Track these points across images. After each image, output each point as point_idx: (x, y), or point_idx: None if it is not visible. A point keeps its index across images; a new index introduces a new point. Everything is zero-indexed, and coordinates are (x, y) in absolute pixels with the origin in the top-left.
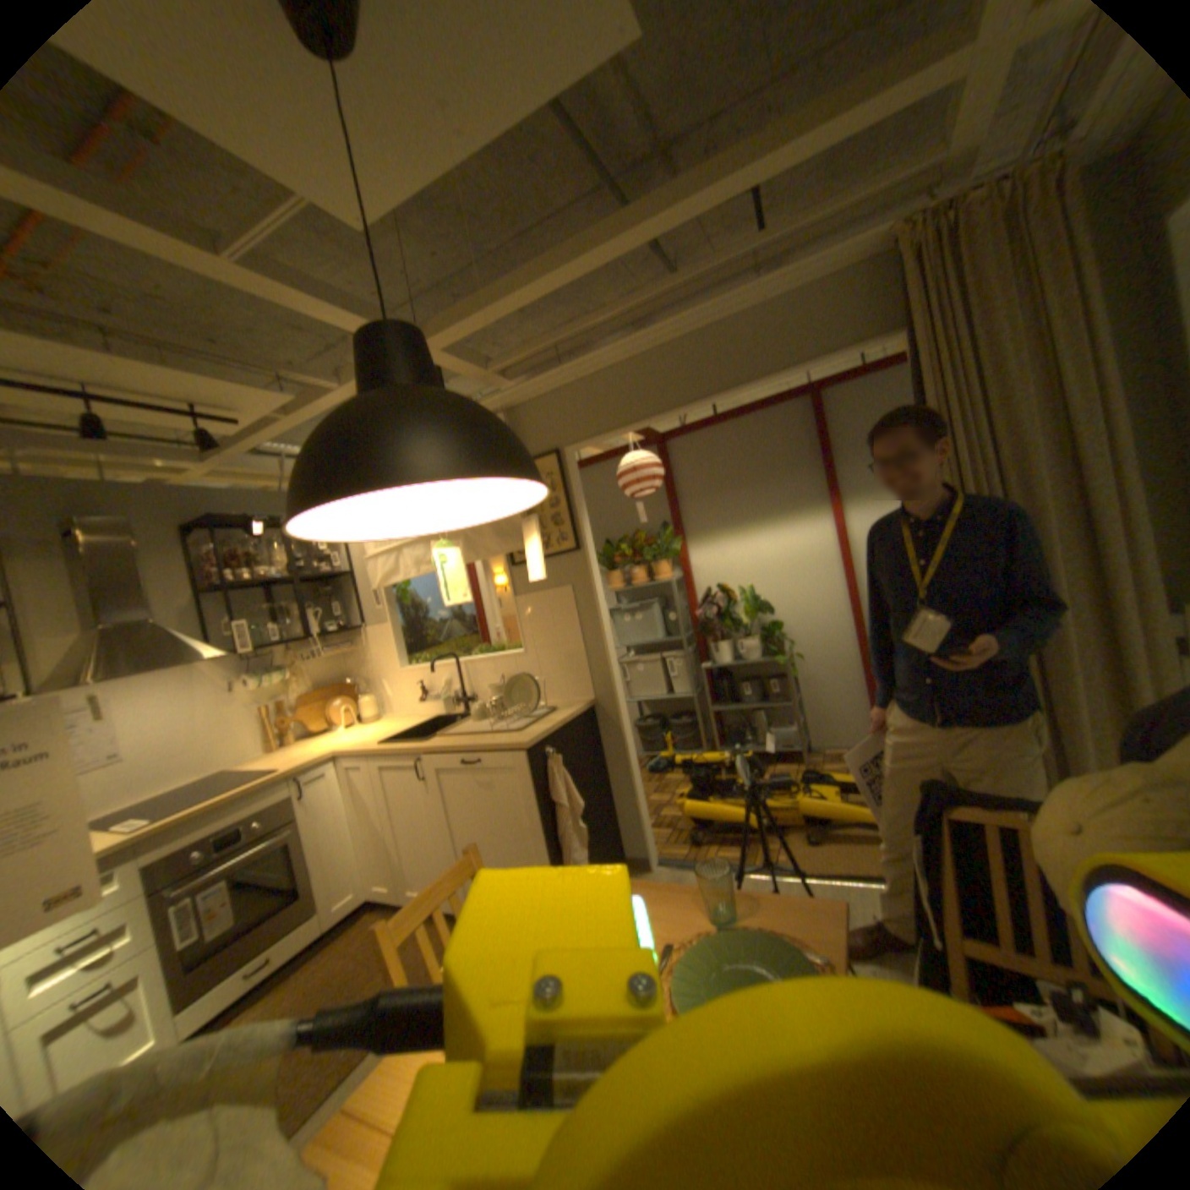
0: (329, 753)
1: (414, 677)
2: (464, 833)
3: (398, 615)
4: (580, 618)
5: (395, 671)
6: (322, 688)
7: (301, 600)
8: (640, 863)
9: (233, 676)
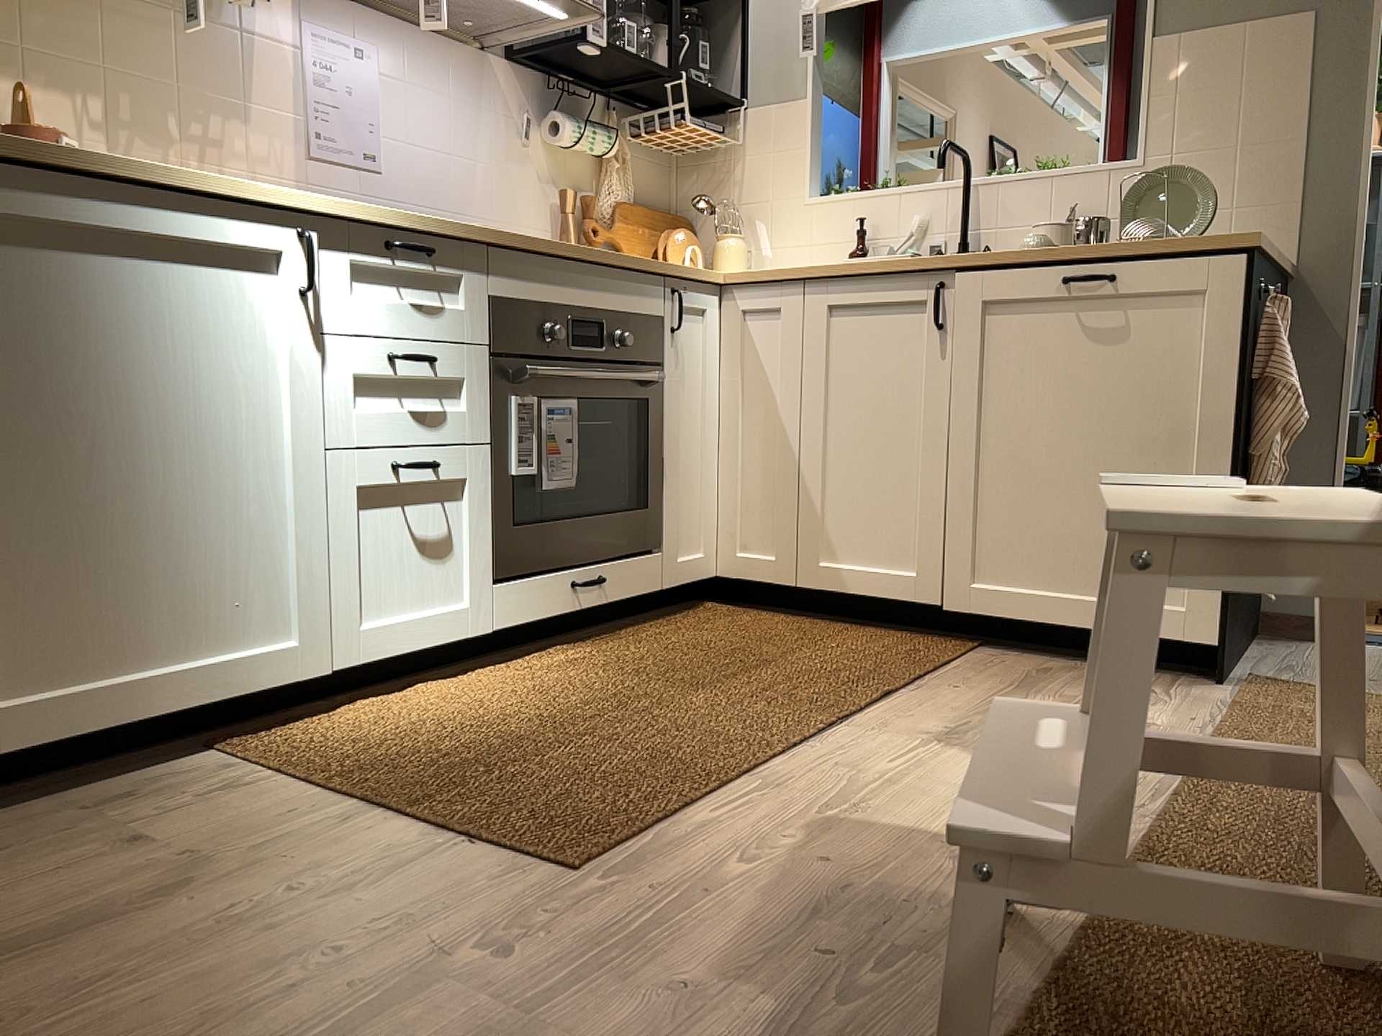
0: (719, 279)
1: (835, 221)
2: (1013, 443)
3: (821, 99)
4: (1304, 91)
5: (791, 210)
6: (653, 209)
7: (674, 5)
8: (1300, 620)
9: (542, 117)
